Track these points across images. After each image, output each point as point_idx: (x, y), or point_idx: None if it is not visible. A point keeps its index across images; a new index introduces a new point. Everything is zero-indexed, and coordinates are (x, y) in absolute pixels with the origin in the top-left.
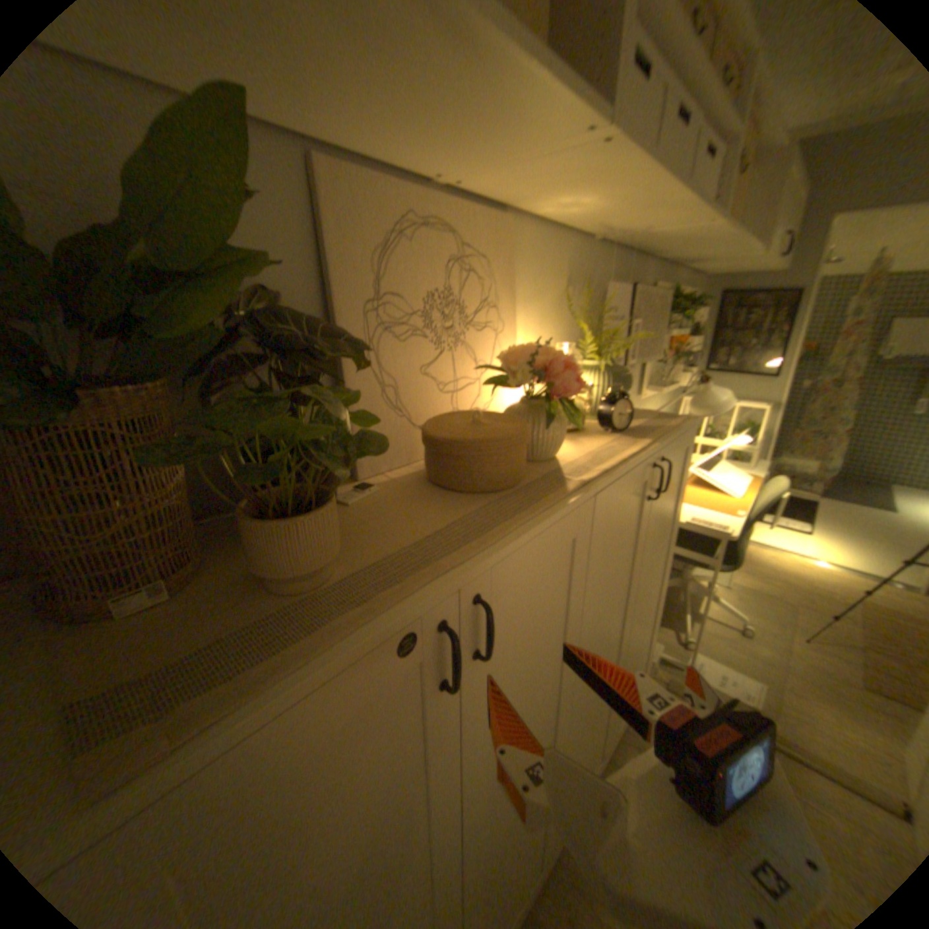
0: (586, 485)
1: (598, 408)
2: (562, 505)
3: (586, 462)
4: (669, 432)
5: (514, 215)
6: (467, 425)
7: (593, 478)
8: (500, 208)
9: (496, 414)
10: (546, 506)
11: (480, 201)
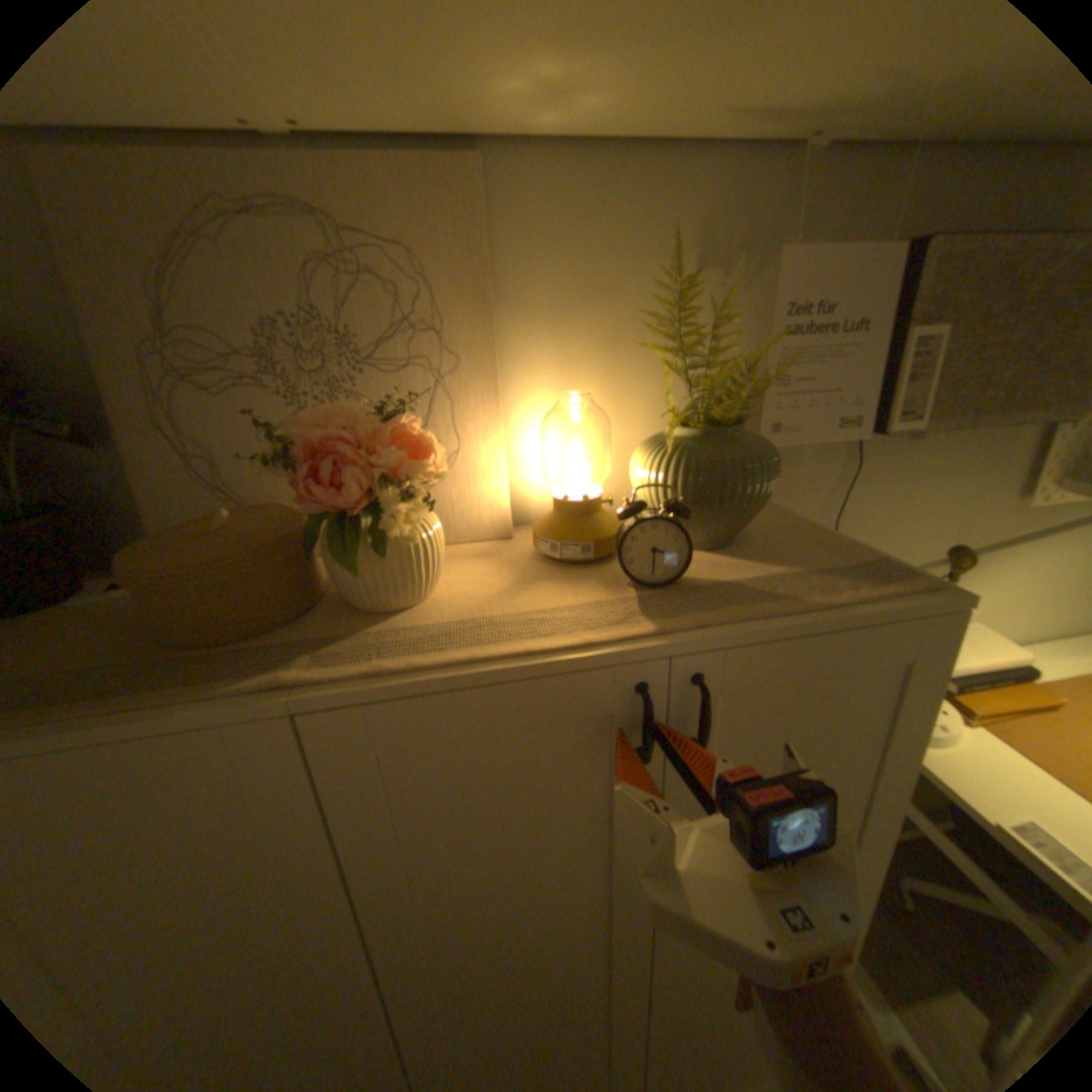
0: (262, 690)
1: (622, 526)
2: (135, 715)
3: (403, 636)
4: (770, 615)
5: (497, 145)
6: (181, 531)
7: (310, 678)
8: (450, 141)
9: (277, 517)
10: (114, 705)
11: (395, 139)
